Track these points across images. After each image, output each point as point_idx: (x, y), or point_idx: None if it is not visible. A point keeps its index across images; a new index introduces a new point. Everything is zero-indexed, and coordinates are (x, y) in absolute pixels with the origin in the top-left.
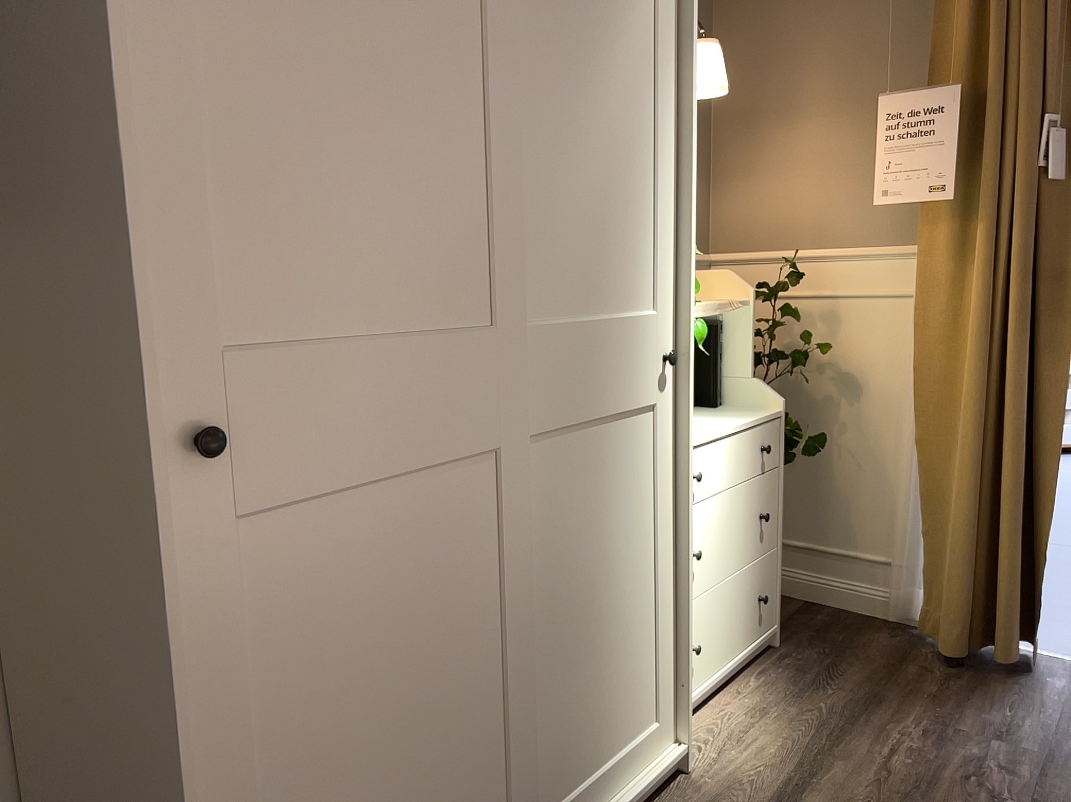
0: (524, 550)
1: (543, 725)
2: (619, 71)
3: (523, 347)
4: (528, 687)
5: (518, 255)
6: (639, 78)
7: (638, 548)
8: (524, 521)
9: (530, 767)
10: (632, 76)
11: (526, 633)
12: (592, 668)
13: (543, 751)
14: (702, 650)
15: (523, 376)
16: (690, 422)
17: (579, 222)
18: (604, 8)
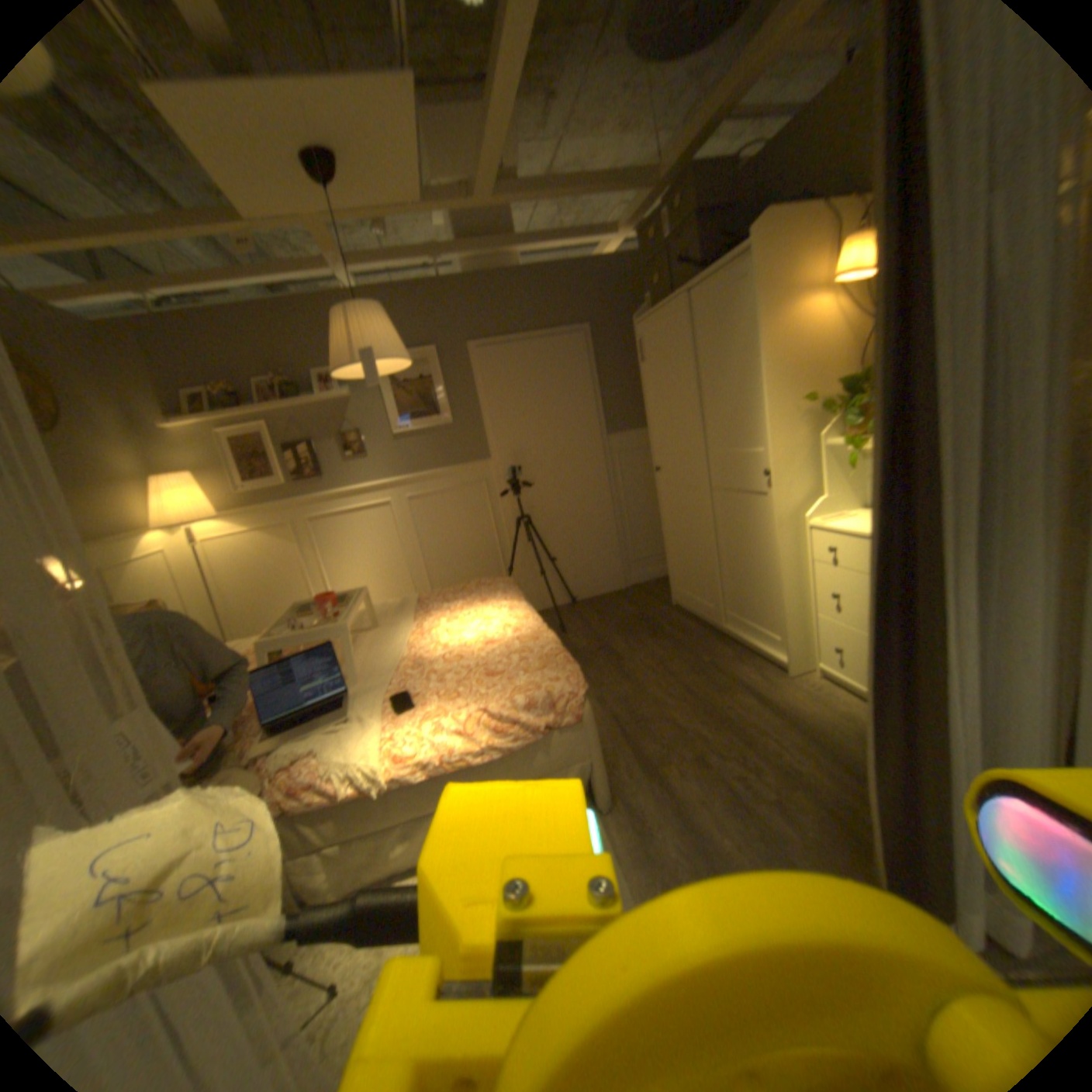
0: (716, 522)
1: (729, 584)
2: (736, 348)
3: (708, 459)
4: (720, 565)
5: (706, 431)
6: (746, 345)
7: (764, 553)
8: (715, 514)
9: (723, 590)
10: (742, 346)
11: (719, 548)
12: (746, 583)
13: (730, 593)
14: (852, 660)
15: (709, 469)
16: (777, 507)
17: (726, 416)
18: (727, 328)
